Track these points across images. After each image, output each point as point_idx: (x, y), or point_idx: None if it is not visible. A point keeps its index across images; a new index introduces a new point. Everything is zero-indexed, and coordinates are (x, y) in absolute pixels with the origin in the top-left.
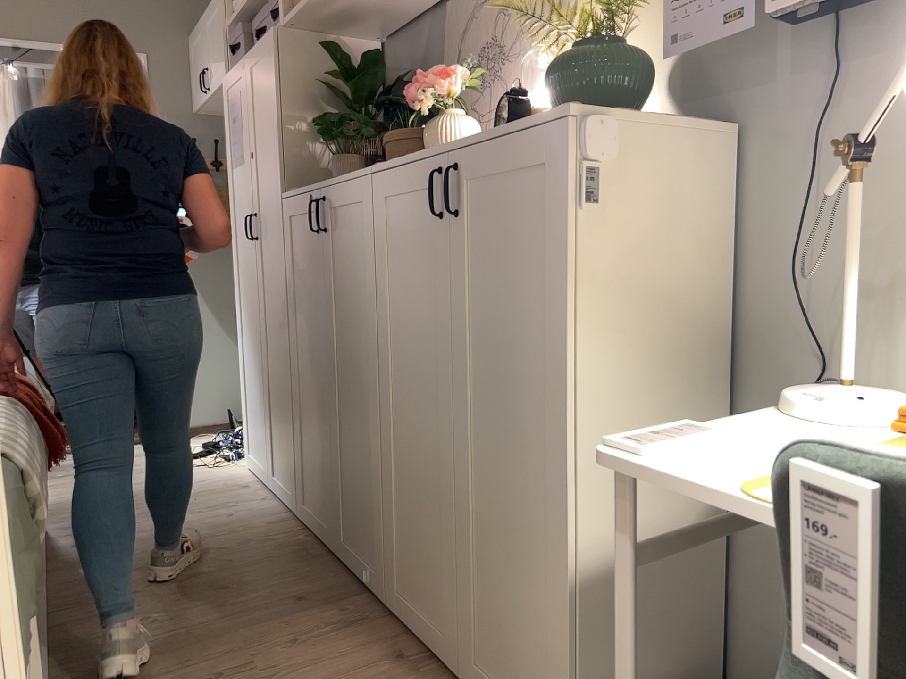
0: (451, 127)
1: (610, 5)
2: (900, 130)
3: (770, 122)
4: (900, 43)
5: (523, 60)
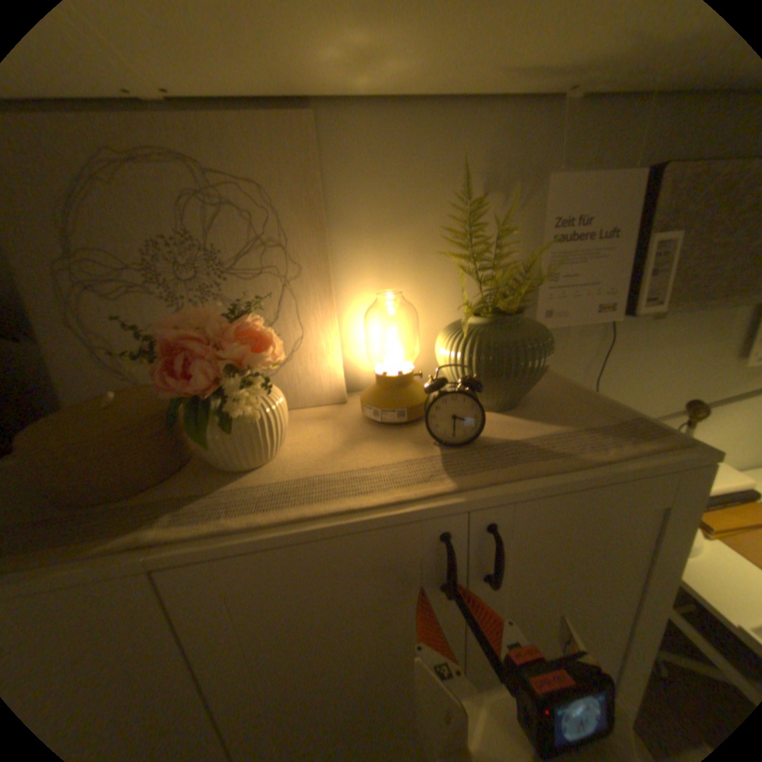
0: (271, 413)
1: (468, 259)
2: (629, 371)
3: (558, 363)
4: (636, 325)
5: (302, 289)
